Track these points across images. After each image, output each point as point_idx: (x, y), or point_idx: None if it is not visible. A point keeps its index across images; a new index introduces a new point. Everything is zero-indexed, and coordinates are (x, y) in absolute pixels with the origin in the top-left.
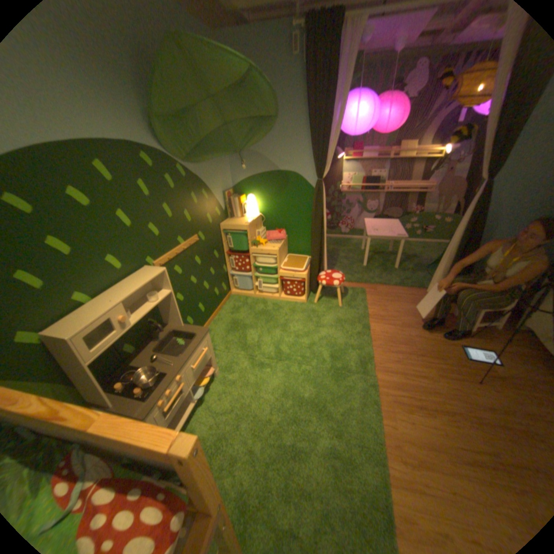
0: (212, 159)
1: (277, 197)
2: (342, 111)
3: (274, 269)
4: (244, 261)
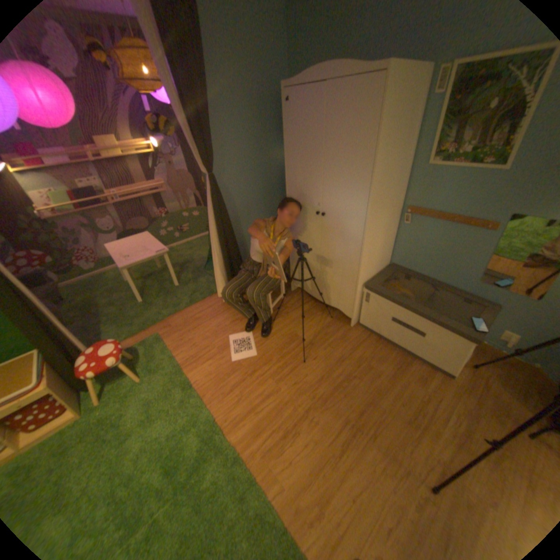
0: None
1: None
2: None
3: None
4: None
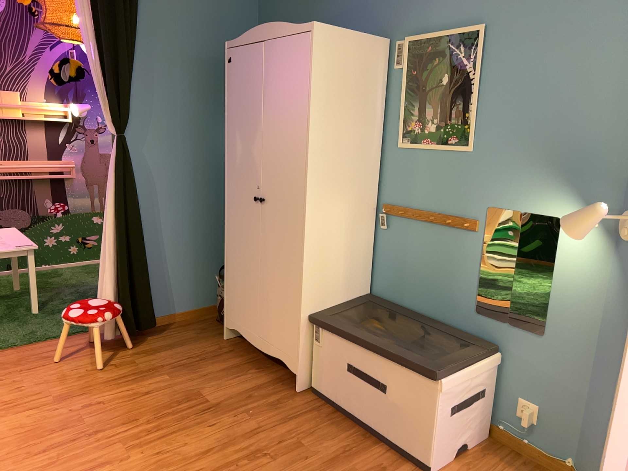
0: None
1: None
2: None
3: None
4: None
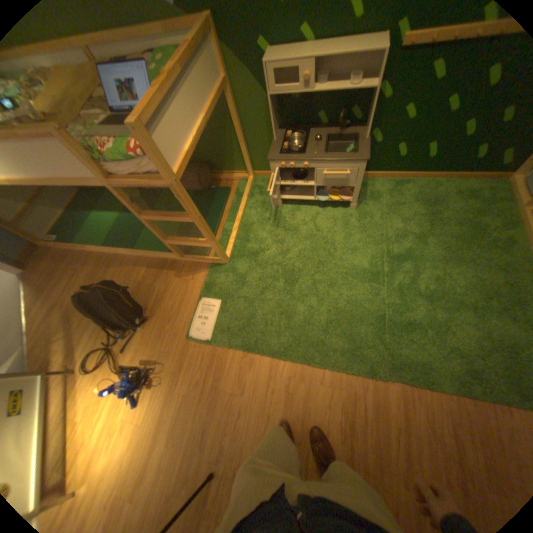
0: None
1: None
2: None
3: None
4: None
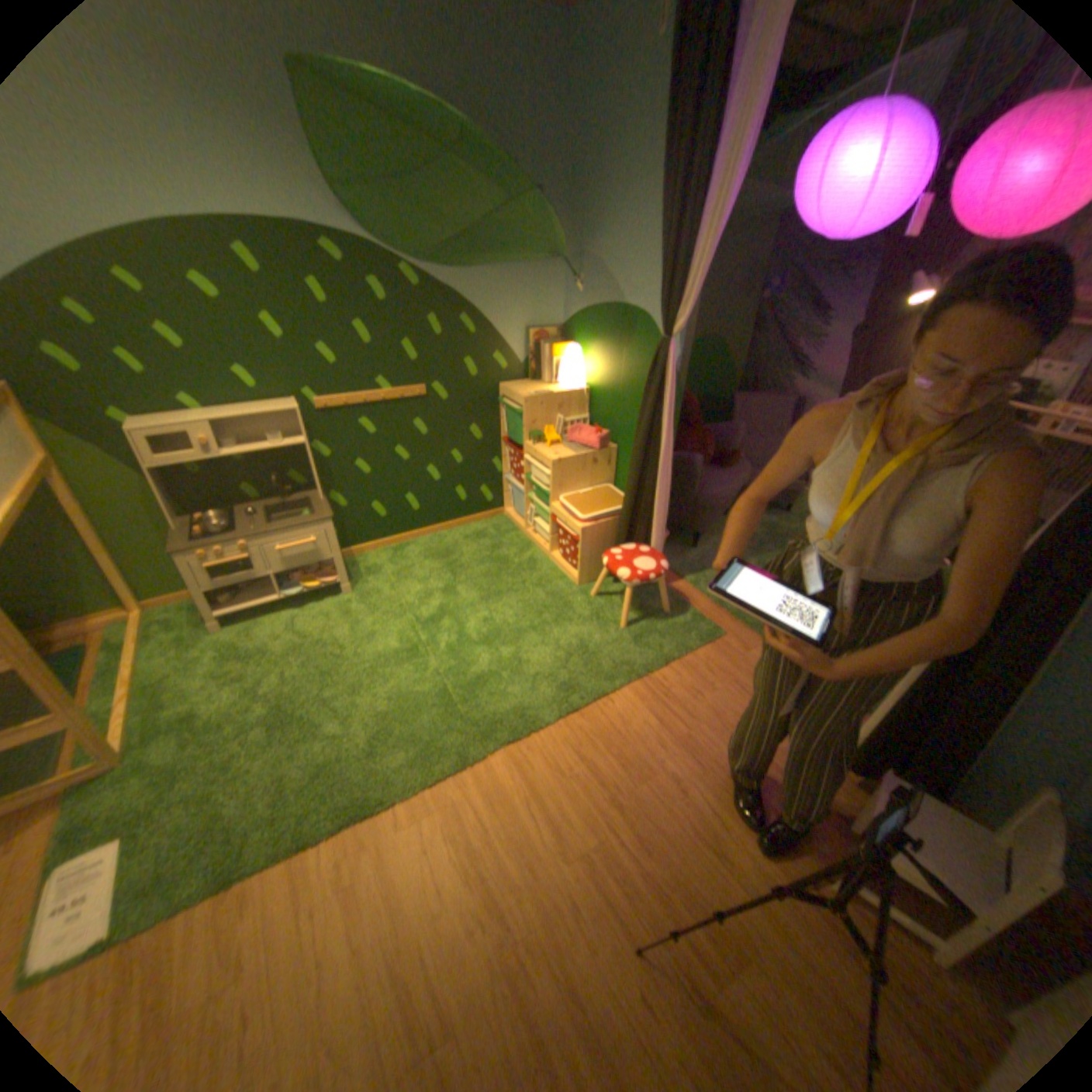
0: (498, 264)
1: (615, 360)
2: (730, 169)
3: (544, 496)
4: (517, 463)
